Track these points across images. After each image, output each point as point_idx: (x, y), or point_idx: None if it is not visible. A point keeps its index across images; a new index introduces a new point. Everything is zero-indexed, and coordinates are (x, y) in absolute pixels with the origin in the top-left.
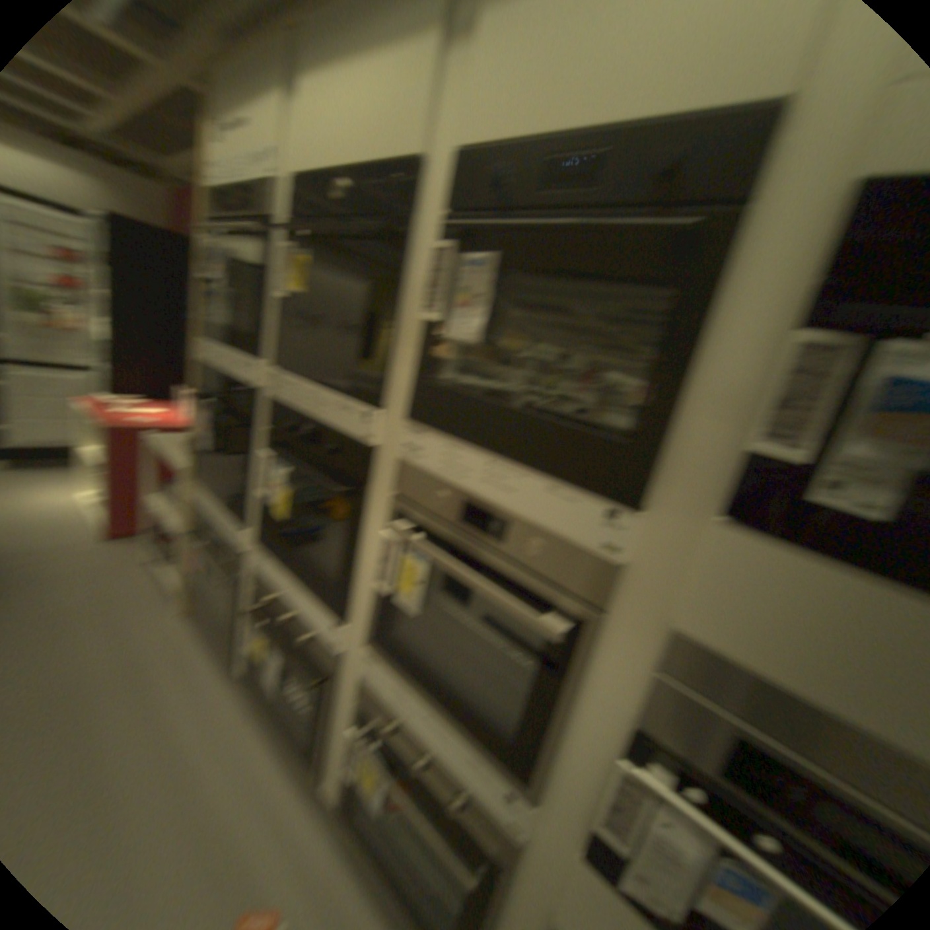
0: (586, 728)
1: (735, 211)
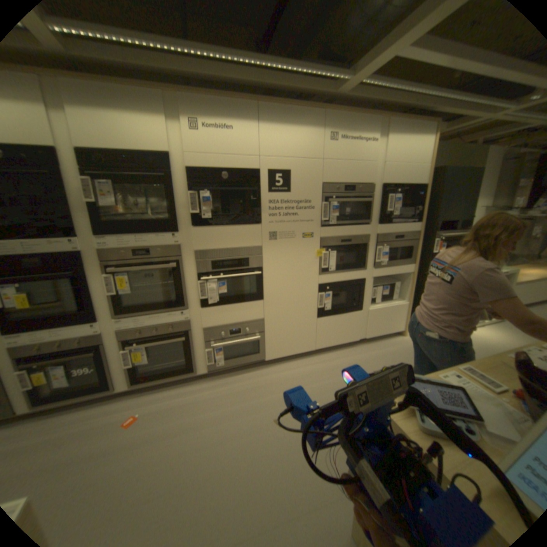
0: (190, 282)
1: (169, 171)
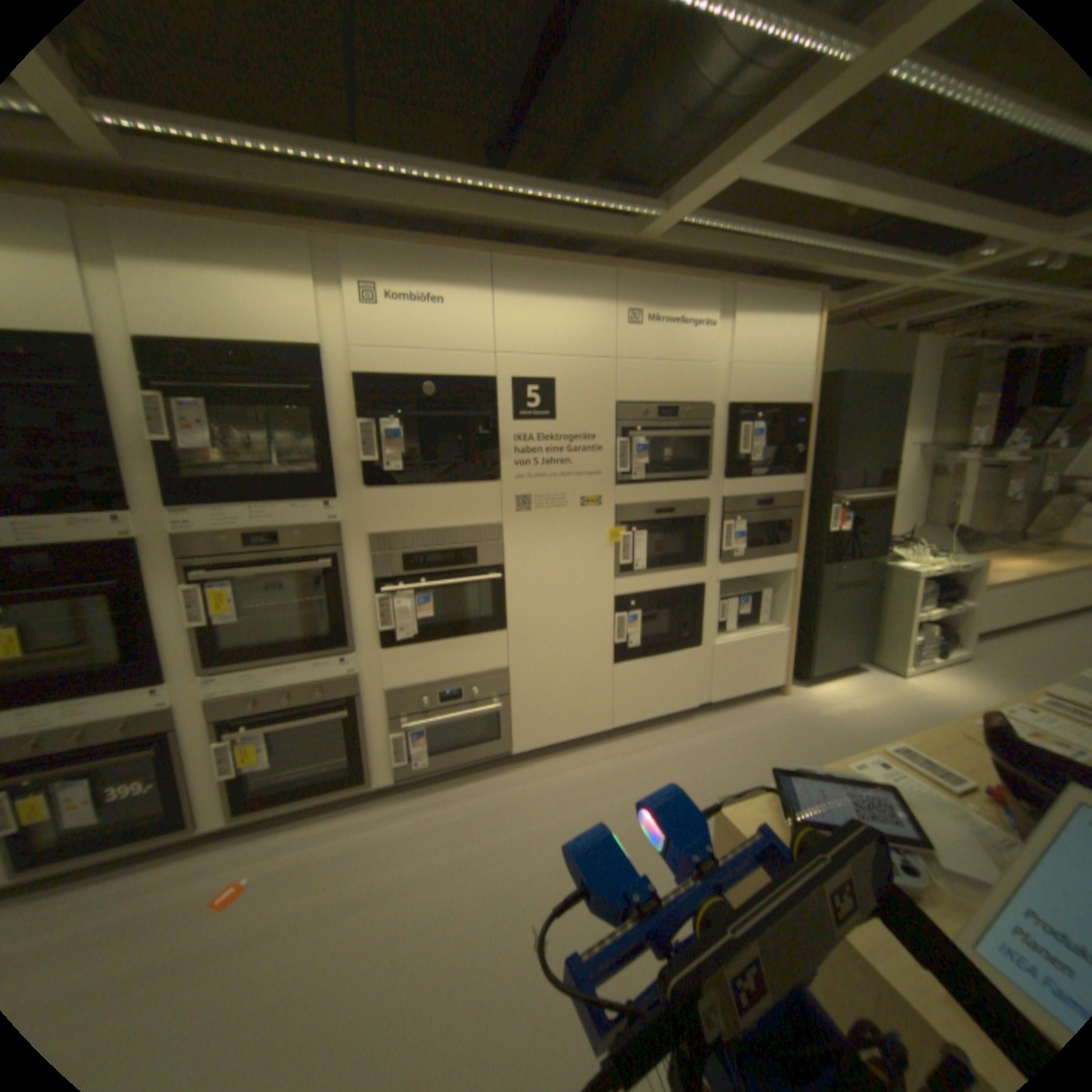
0: (357, 598)
1: (319, 381)
